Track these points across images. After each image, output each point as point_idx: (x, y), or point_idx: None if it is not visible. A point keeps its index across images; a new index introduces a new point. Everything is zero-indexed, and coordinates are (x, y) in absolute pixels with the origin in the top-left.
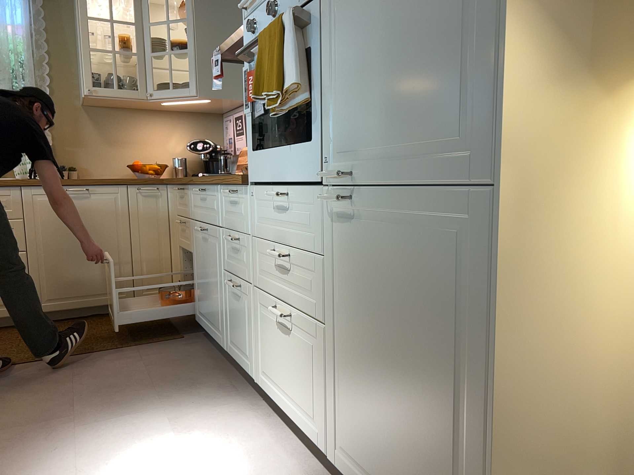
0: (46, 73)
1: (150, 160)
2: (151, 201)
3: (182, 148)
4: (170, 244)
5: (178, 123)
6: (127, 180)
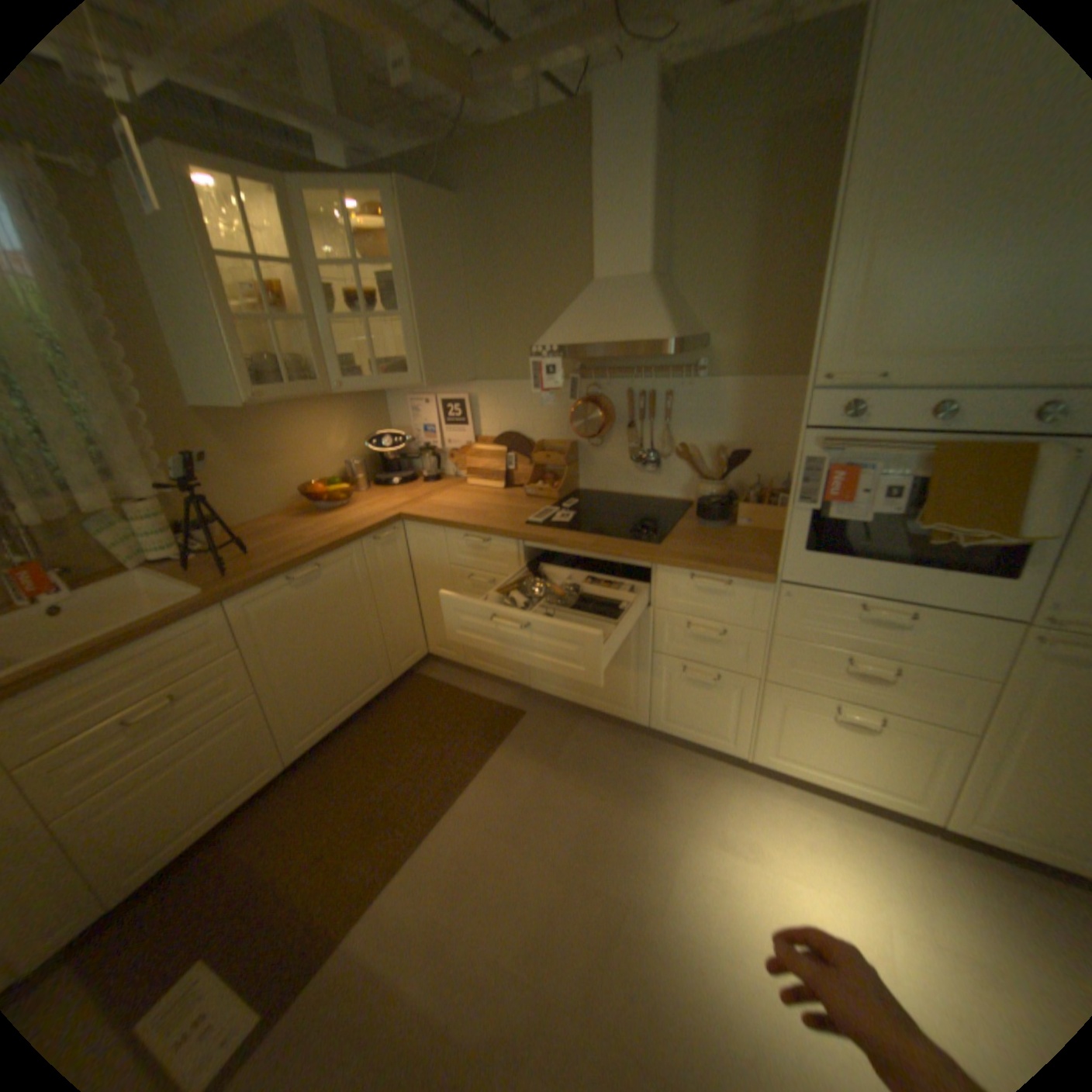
0: (116, 361)
1: (310, 474)
2: (390, 550)
3: (346, 445)
4: (421, 596)
5: (334, 409)
6: (361, 534)
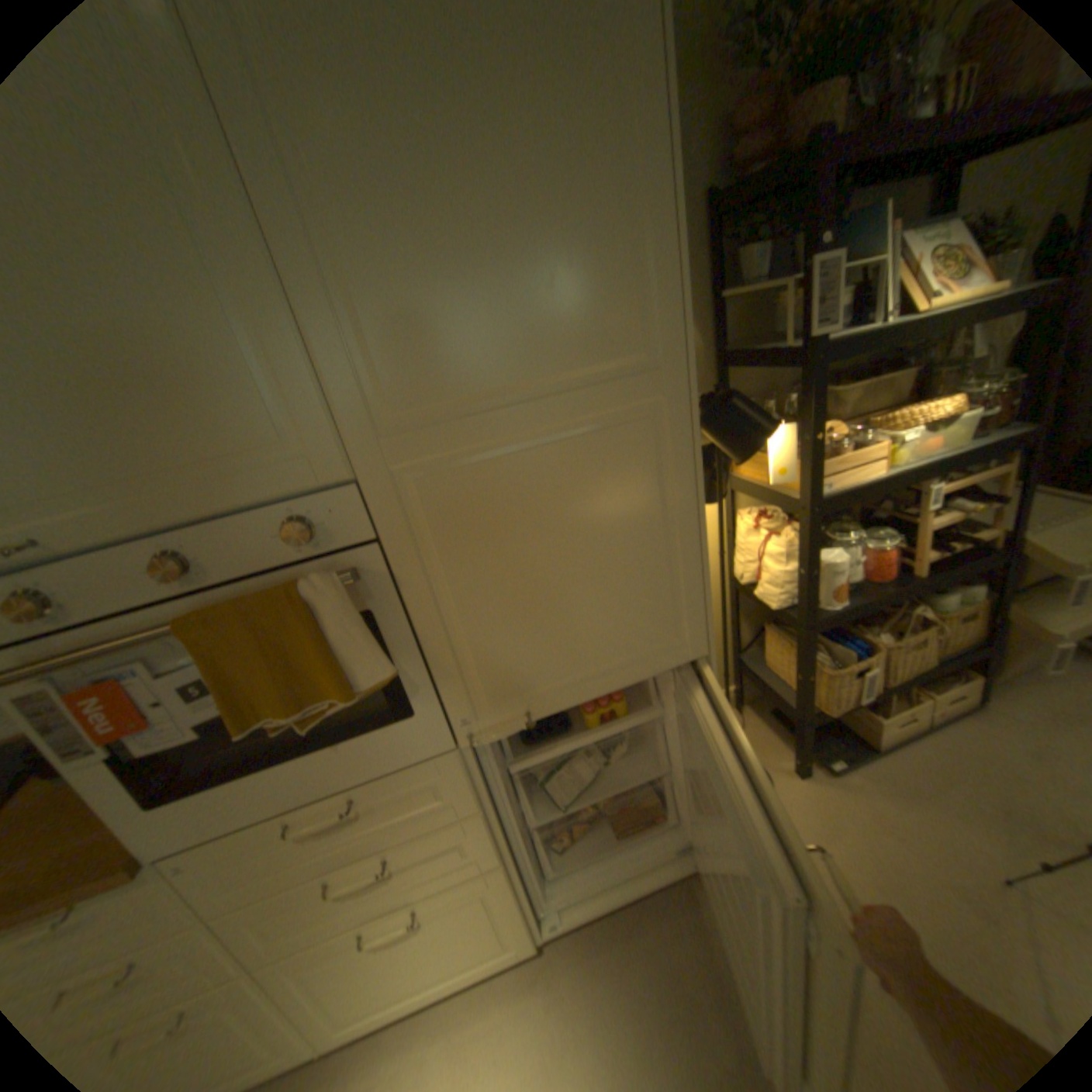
0: None
1: None
2: None
3: None
4: None
5: None
6: None
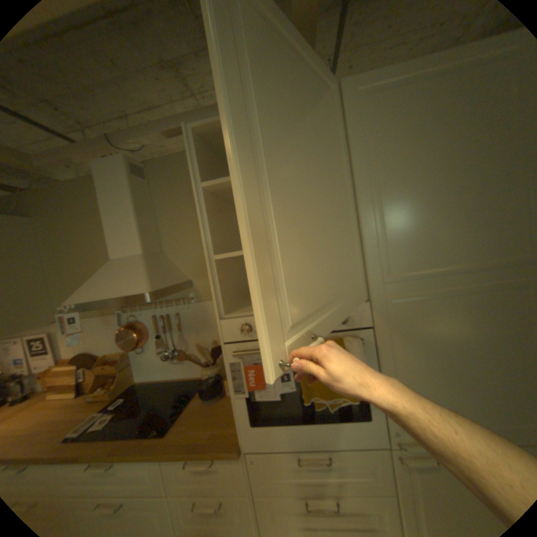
0: None
1: None
2: None
3: None
4: None
5: None
6: None
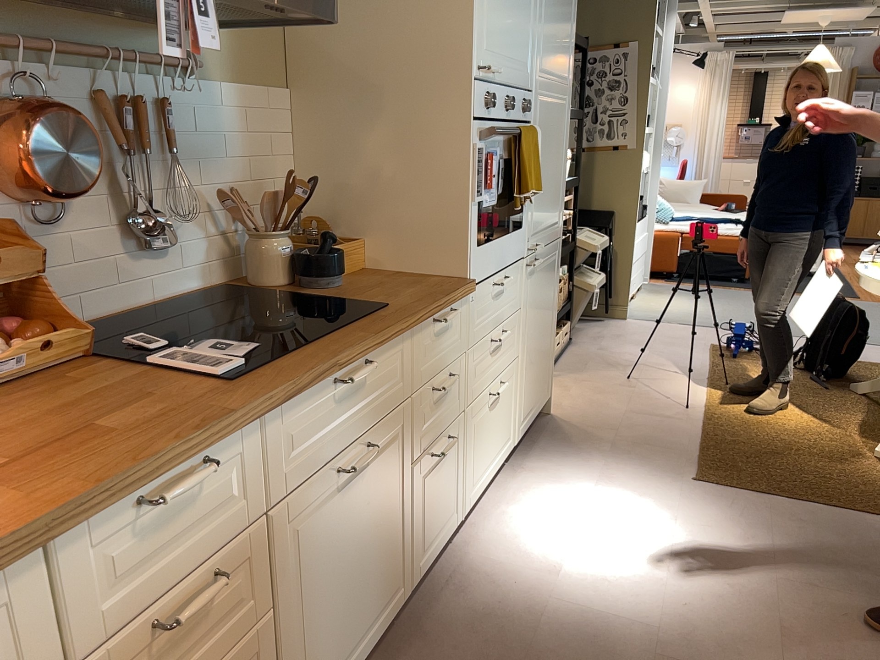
0: None
1: None
2: None
3: None
4: None
5: None
6: None
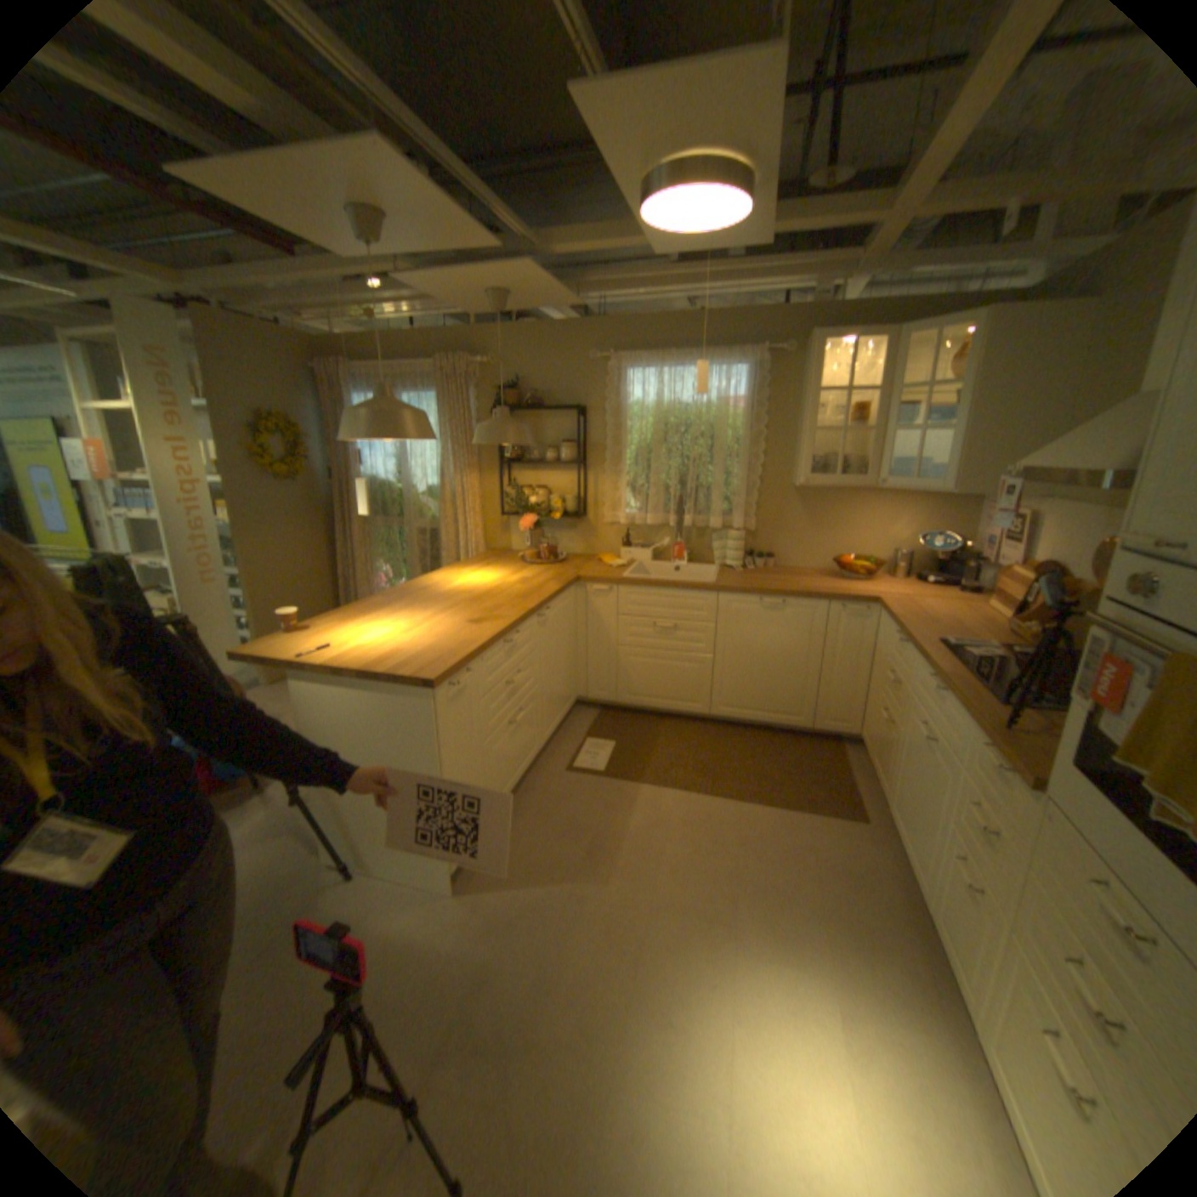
0: (759, 451)
1: (862, 550)
2: (856, 623)
3: (911, 536)
4: (871, 678)
5: (912, 503)
6: (830, 597)
